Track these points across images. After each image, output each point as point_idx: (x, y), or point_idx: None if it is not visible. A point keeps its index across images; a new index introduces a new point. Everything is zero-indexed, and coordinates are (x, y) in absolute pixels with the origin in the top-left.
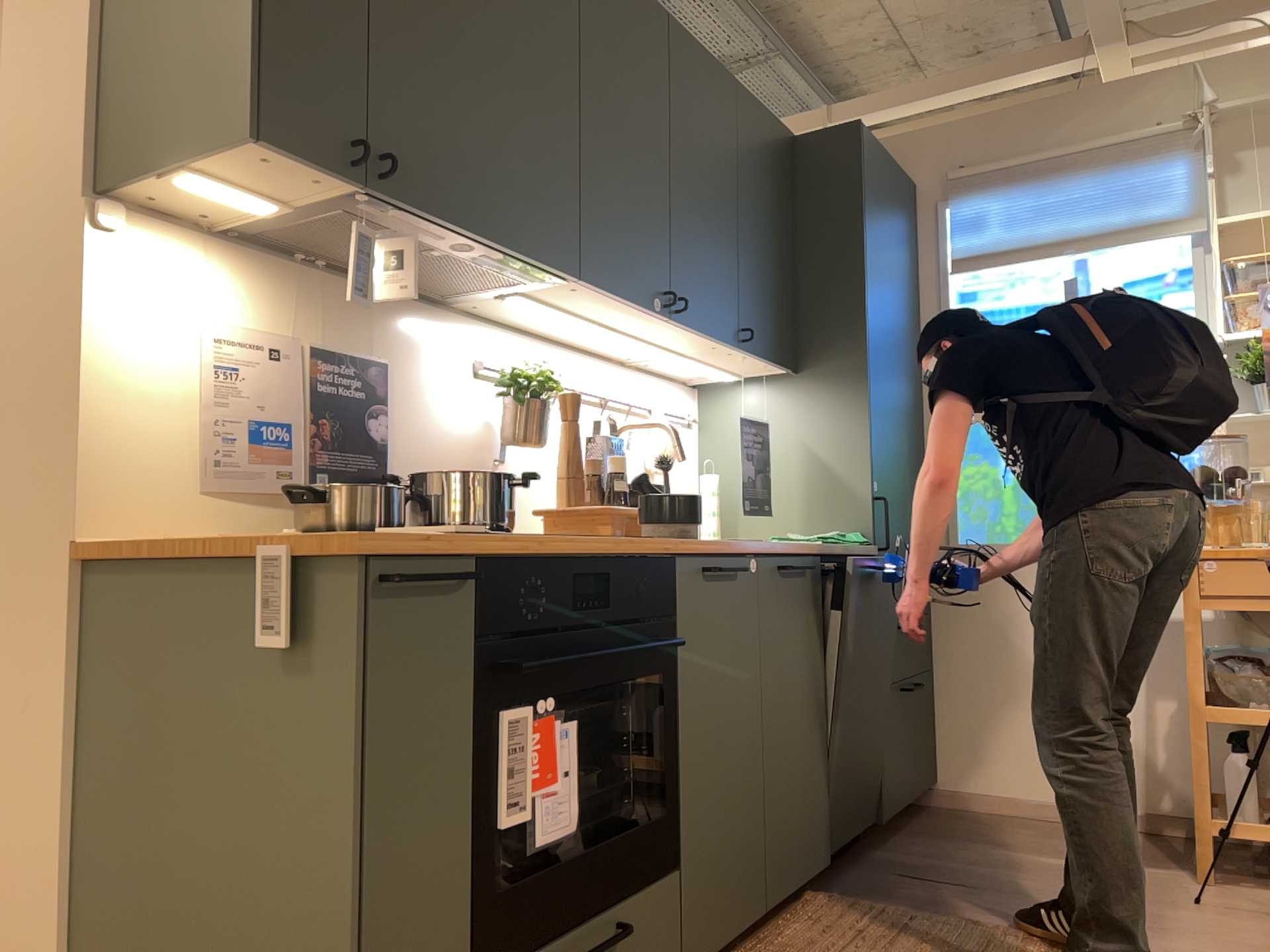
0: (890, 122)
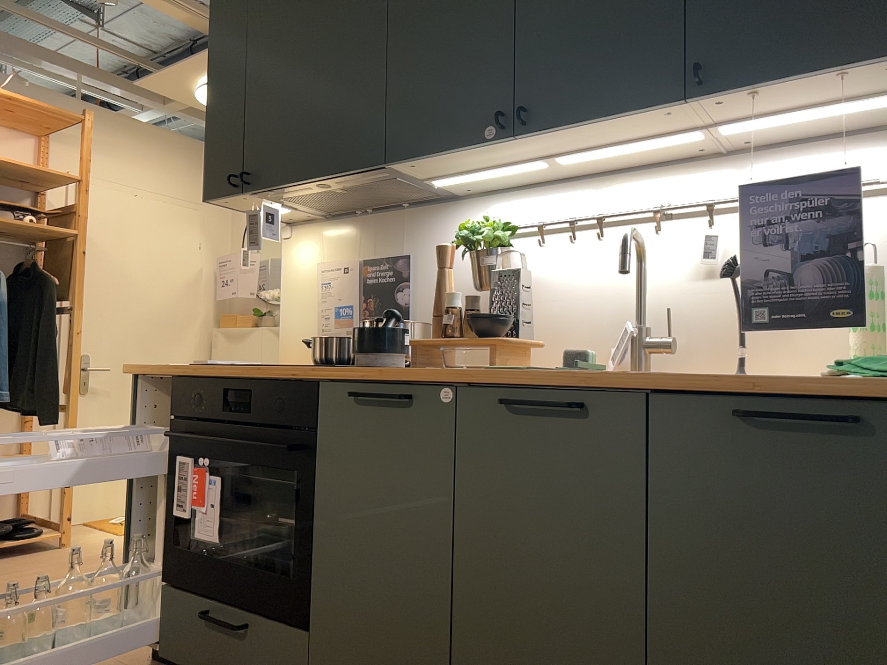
0: None
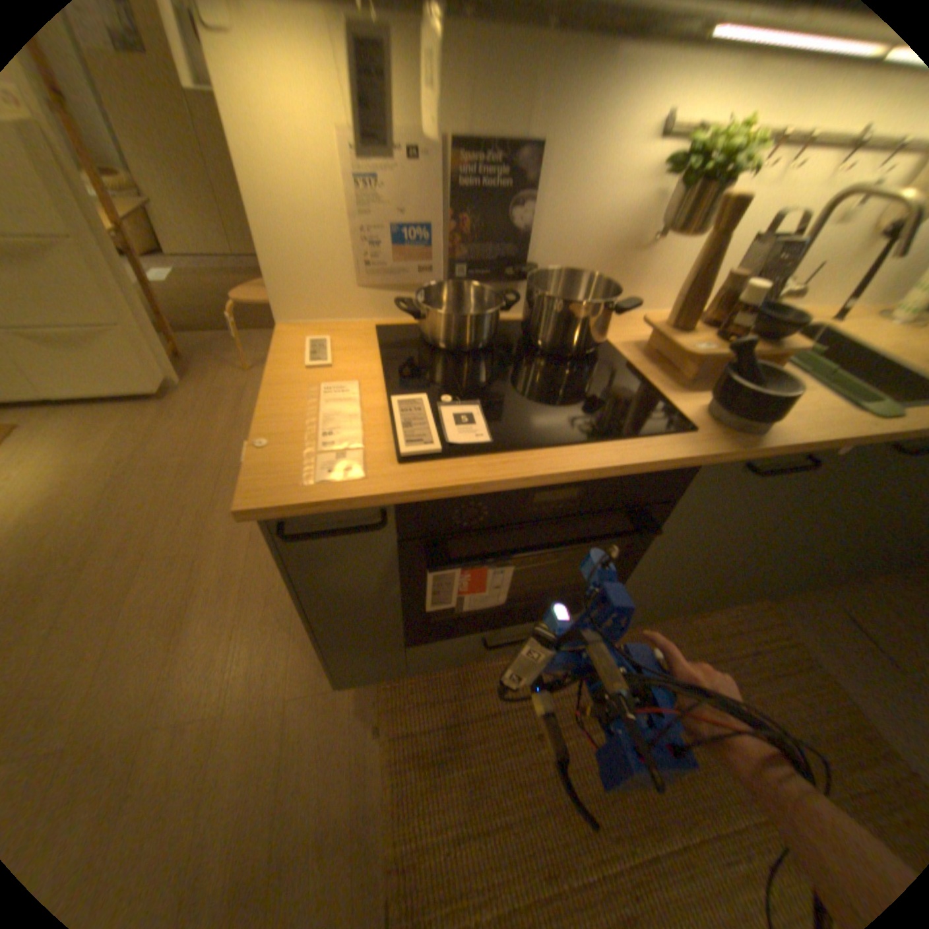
0: None
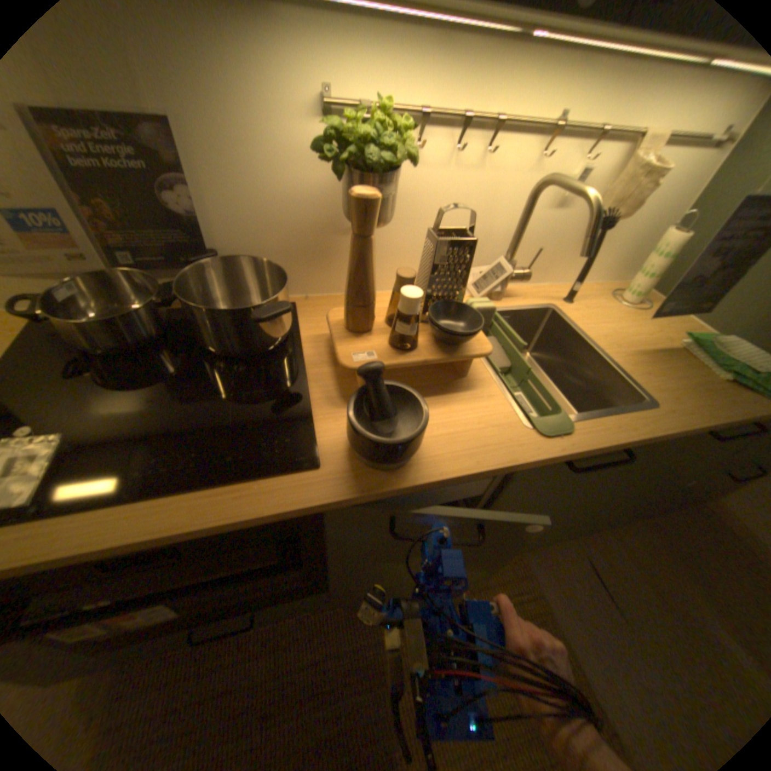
0: None
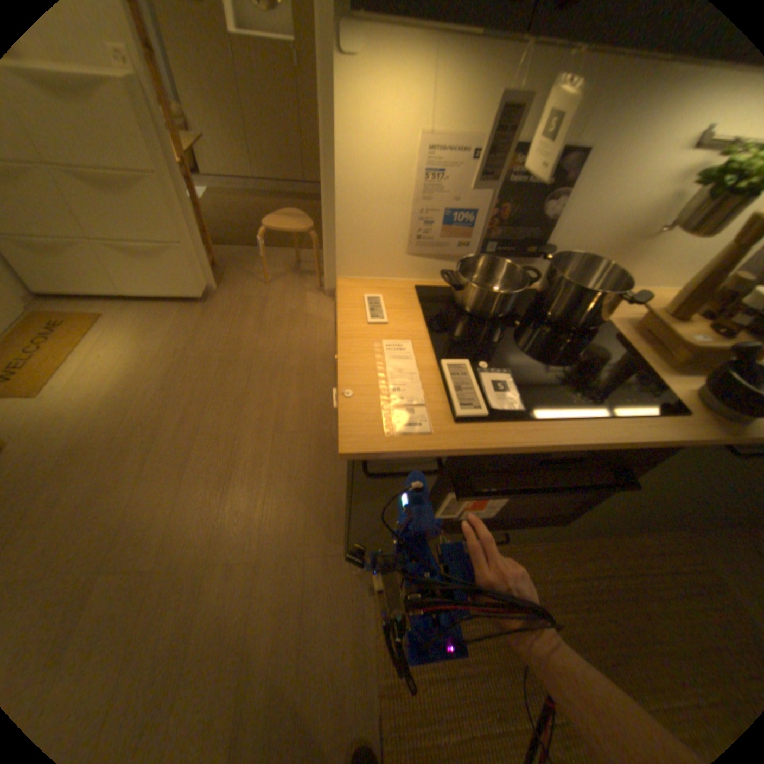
0: None
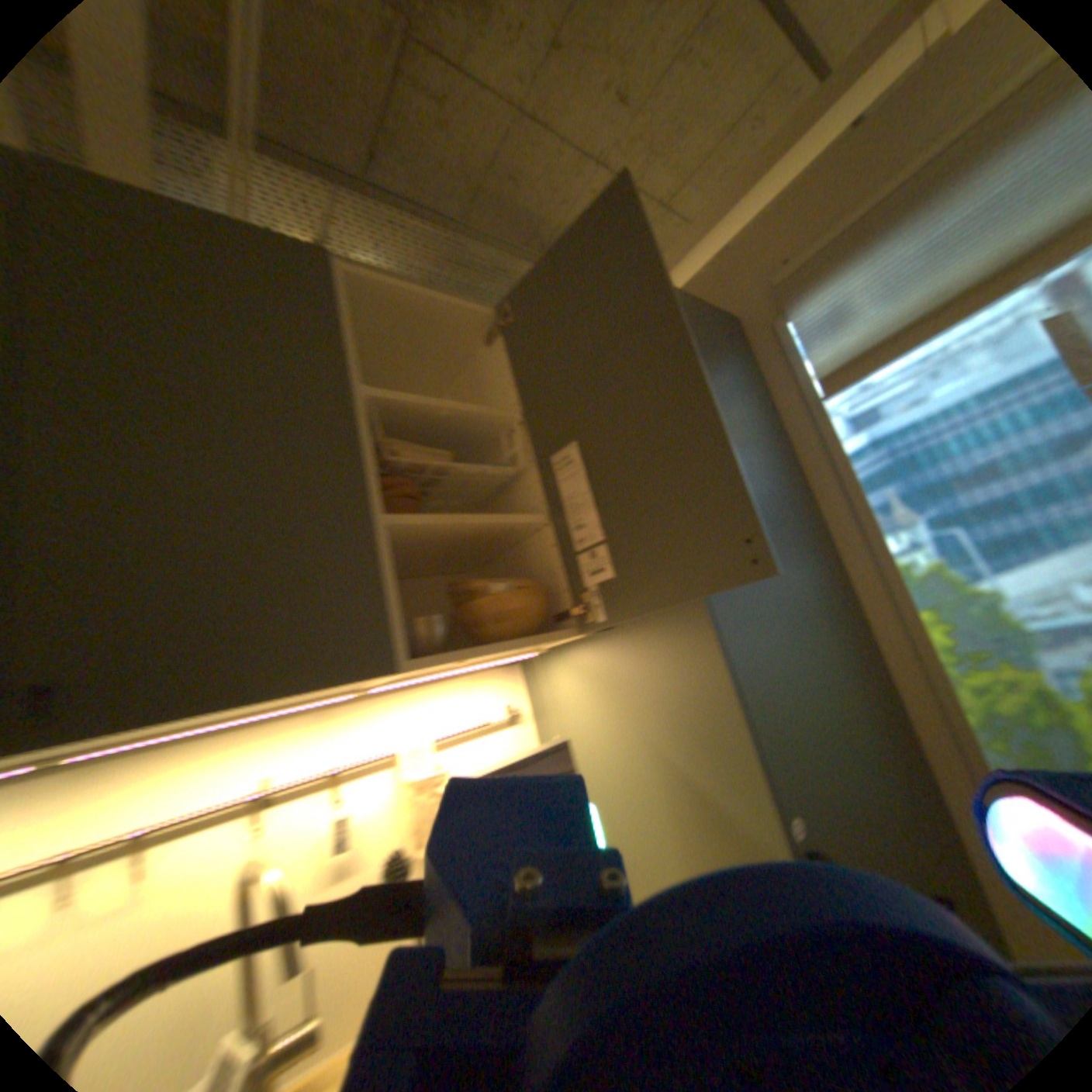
0: (690, 274)
